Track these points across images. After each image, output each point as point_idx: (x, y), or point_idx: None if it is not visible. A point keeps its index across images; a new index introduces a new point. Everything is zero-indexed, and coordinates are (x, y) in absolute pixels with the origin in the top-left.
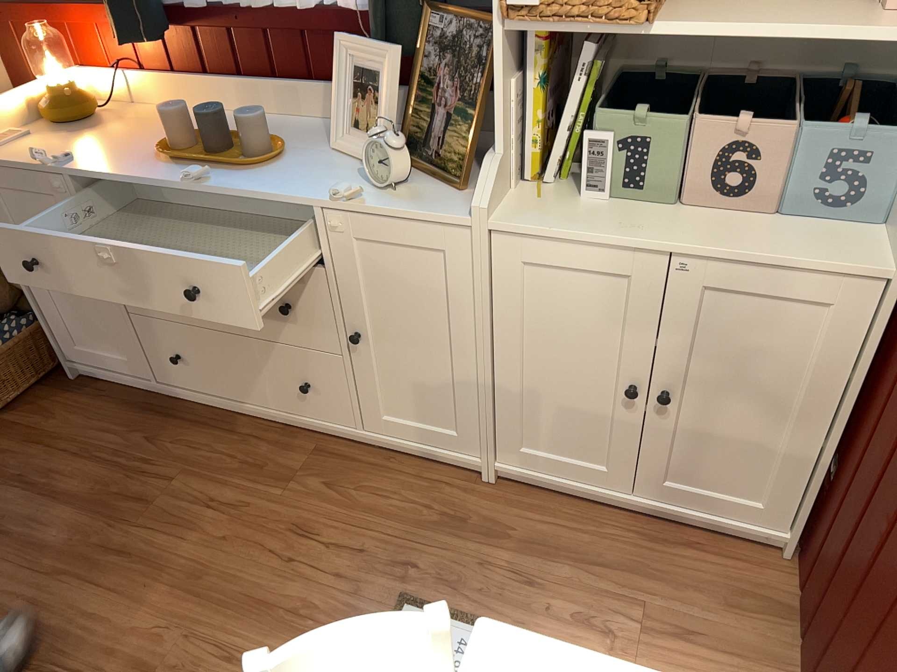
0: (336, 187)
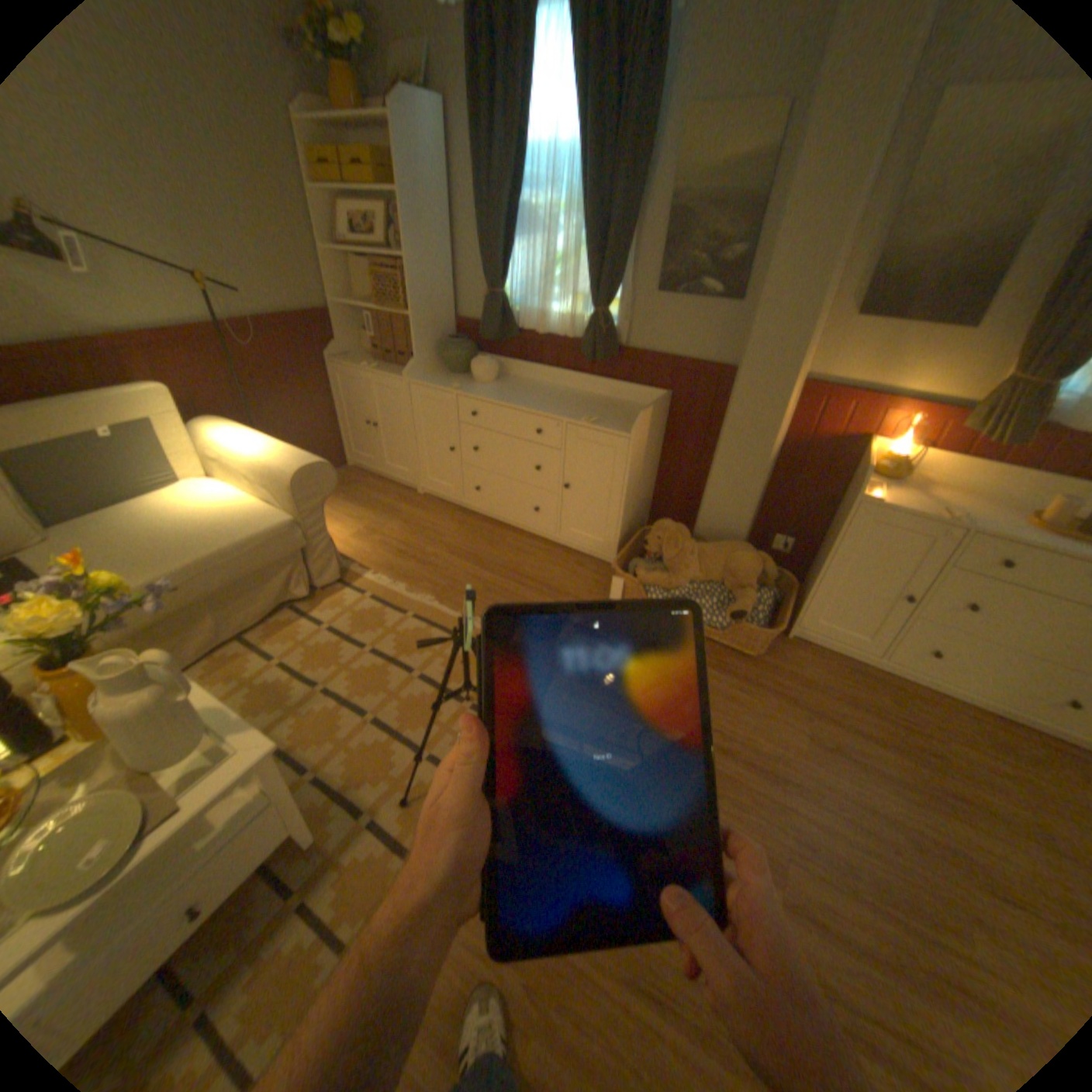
0: None
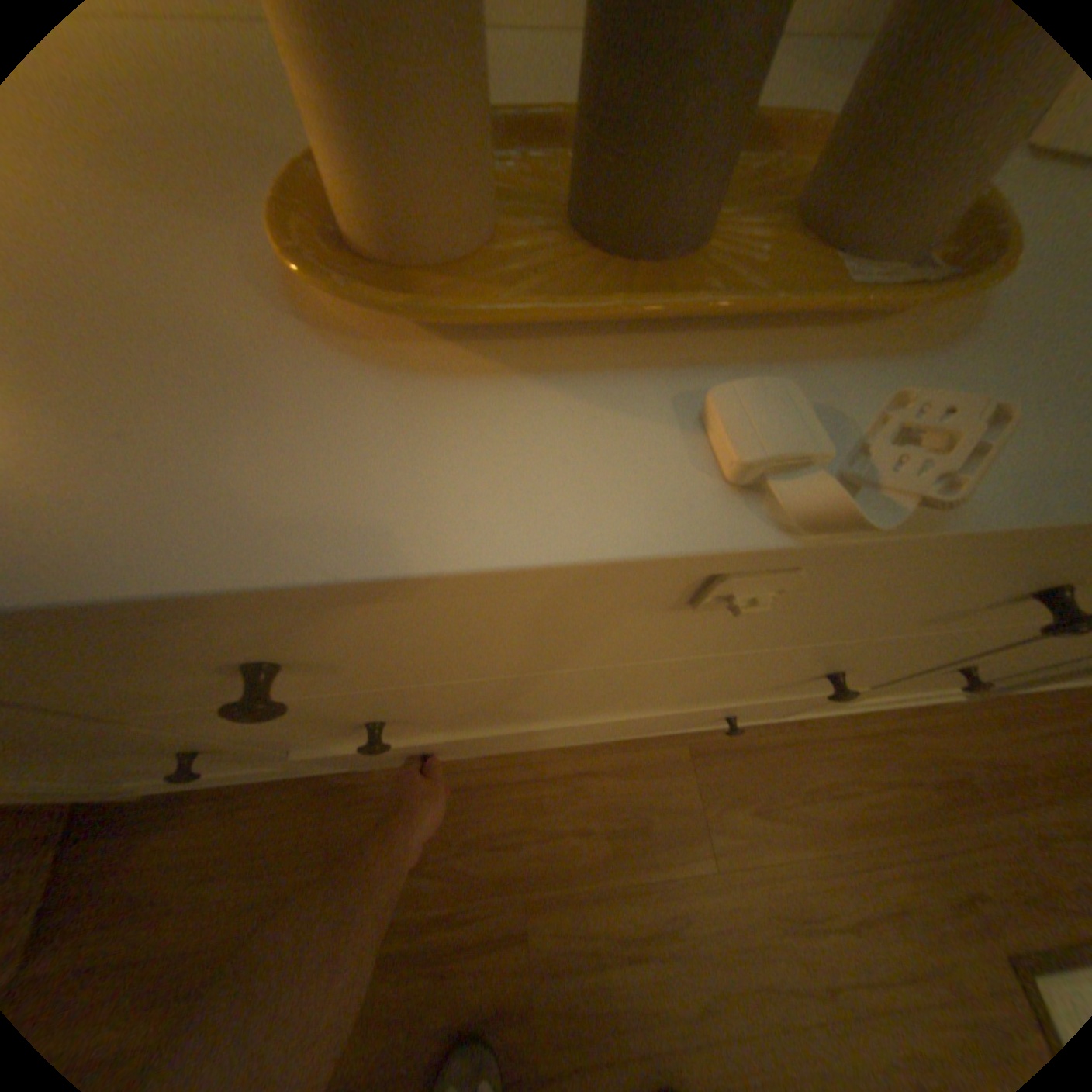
0: None
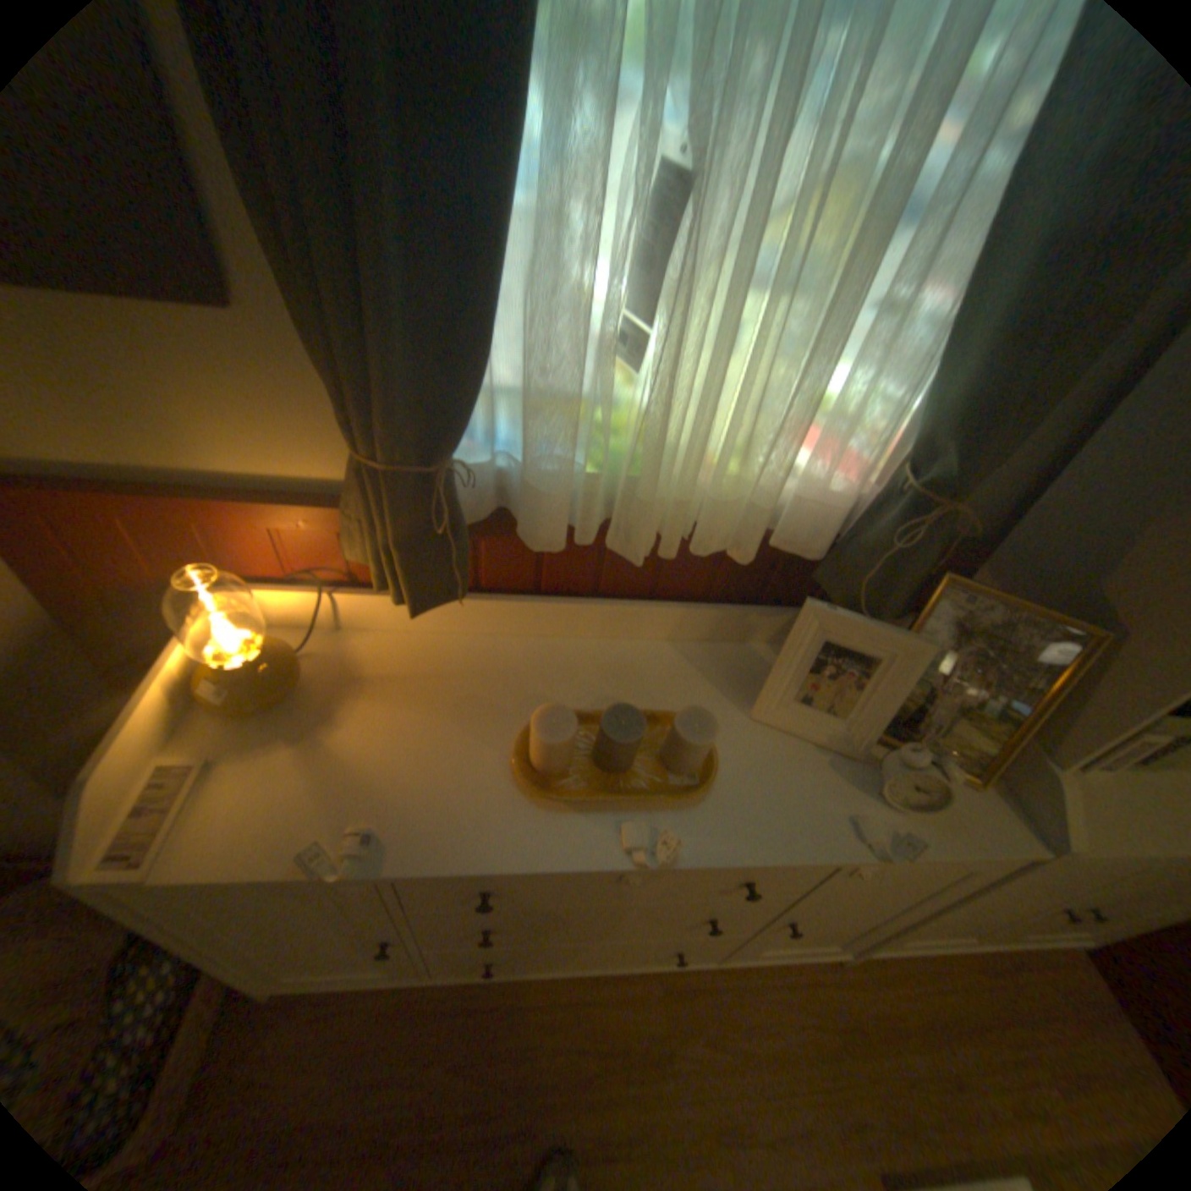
0: (871, 836)
